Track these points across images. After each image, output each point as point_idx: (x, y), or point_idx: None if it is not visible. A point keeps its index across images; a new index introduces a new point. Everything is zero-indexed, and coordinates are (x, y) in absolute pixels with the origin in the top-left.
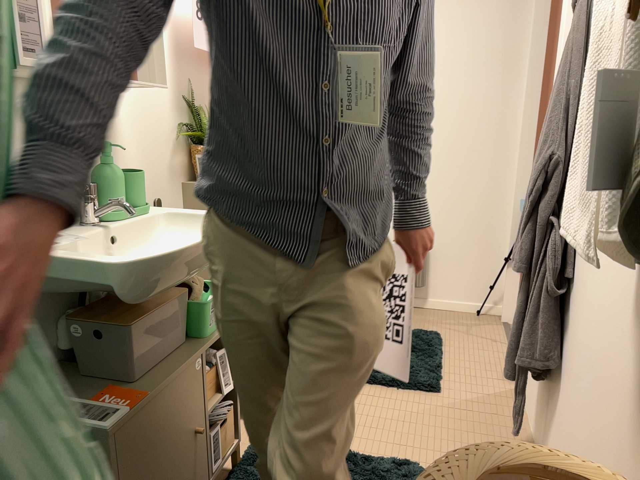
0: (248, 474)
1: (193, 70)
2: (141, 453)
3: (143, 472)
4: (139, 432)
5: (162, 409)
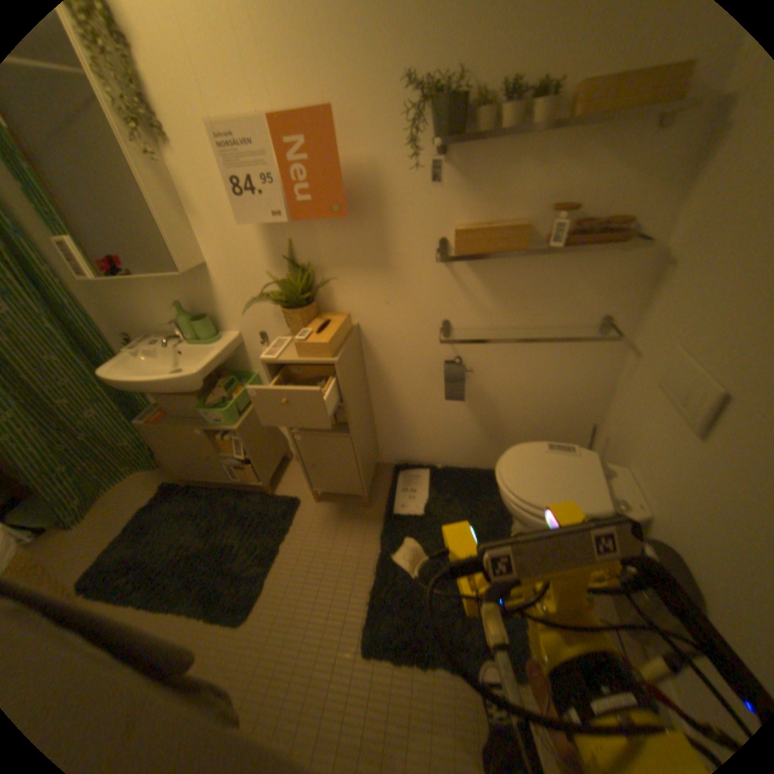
0: (257, 501)
1: (293, 228)
2: (158, 440)
3: (163, 447)
4: (153, 433)
5: (168, 434)
